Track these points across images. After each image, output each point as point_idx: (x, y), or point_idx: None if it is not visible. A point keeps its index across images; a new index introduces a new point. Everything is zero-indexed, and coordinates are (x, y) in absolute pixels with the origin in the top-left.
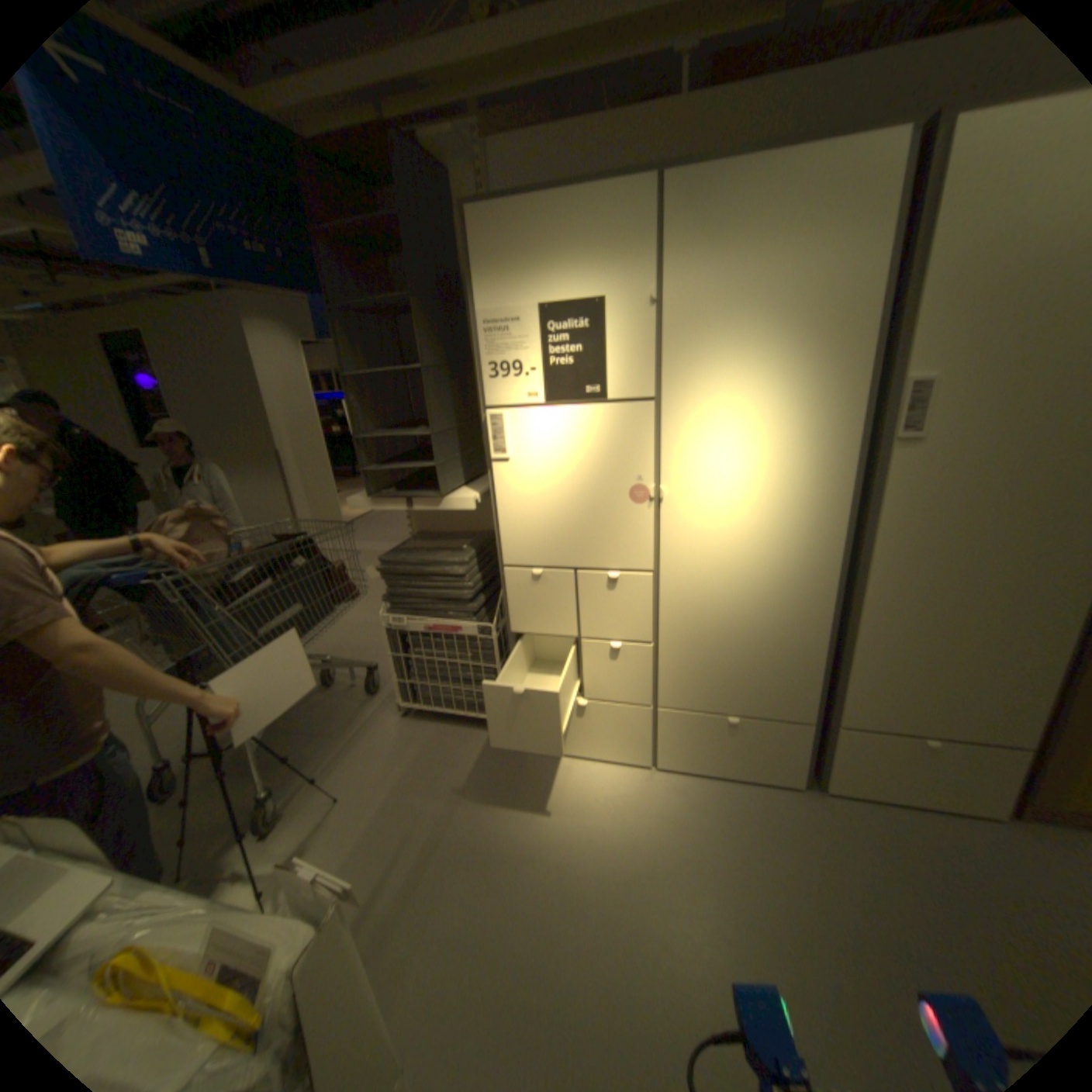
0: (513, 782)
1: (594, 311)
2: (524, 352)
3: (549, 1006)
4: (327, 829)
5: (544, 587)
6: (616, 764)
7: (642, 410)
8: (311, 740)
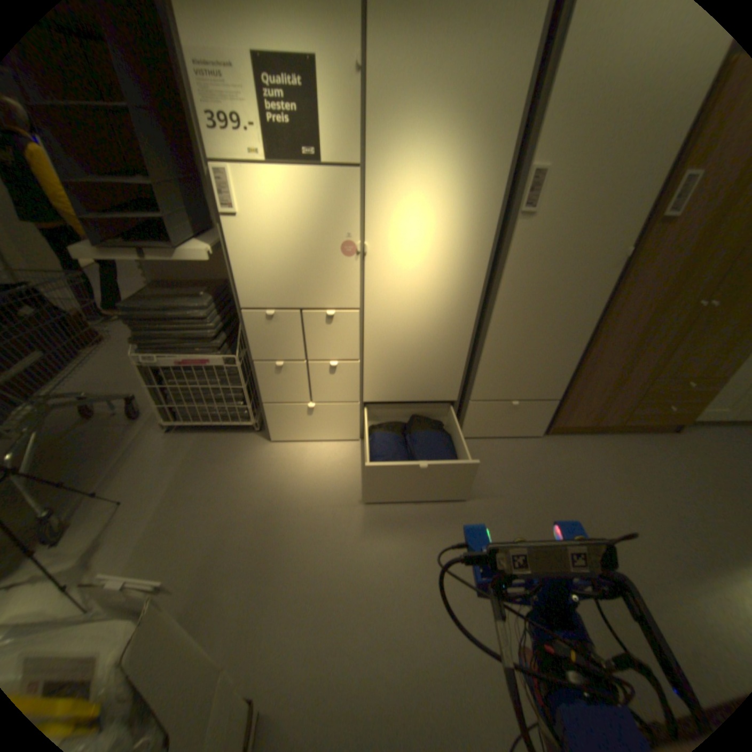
0: (266, 463)
1: (306, 66)
2: (241, 102)
3: (310, 589)
4: (117, 524)
5: (277, 323)
6: (336, 440)
7: (351, 173)
8: (83, 461)
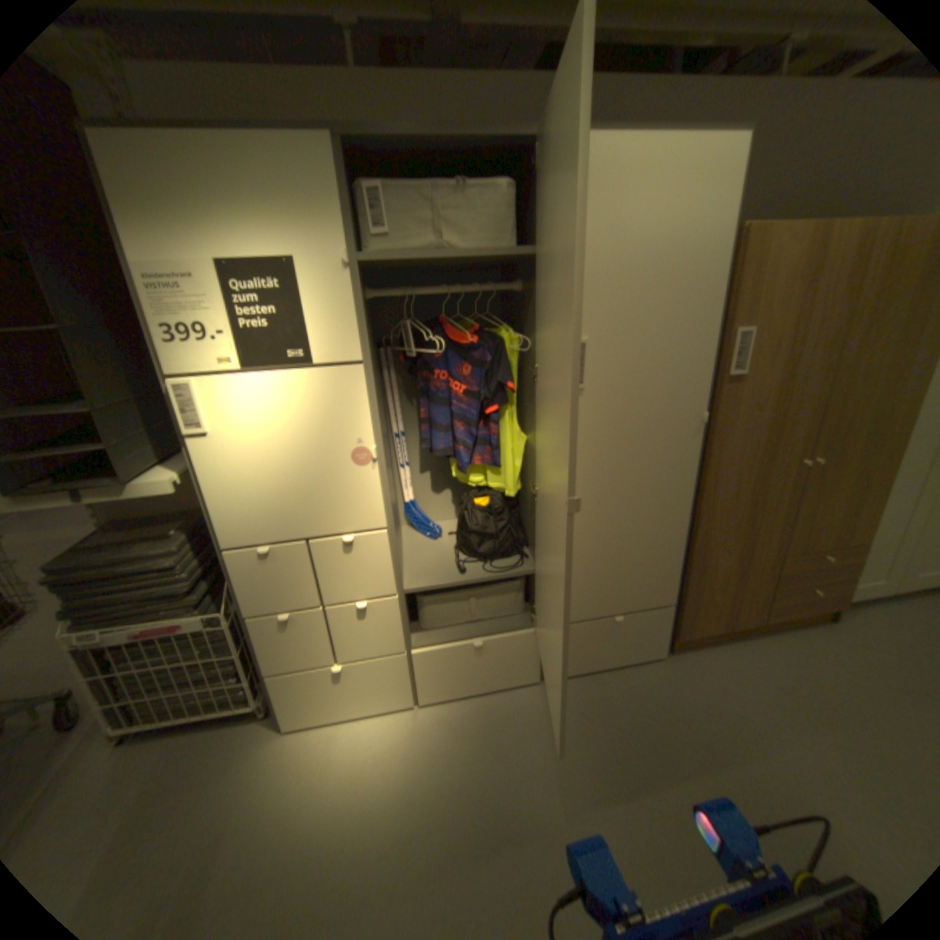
0: (270, 777)
1: (282, 269)
2: (205, 311)
3: None
4: None
5: (274, 563)
6: (379, 714)
7: (352, 373)
8: None
